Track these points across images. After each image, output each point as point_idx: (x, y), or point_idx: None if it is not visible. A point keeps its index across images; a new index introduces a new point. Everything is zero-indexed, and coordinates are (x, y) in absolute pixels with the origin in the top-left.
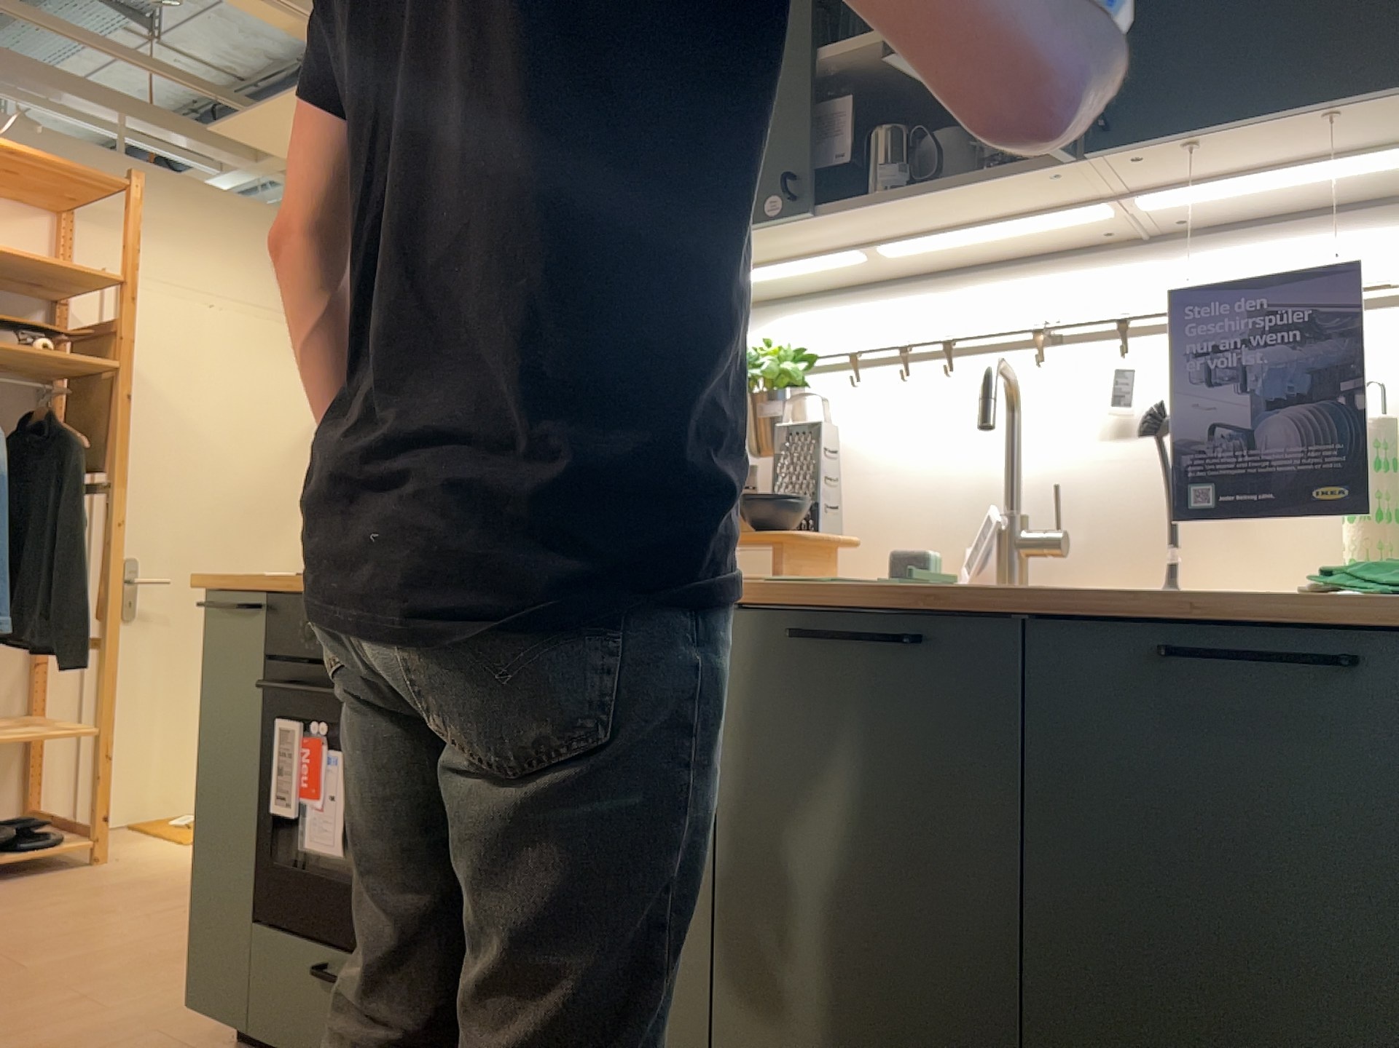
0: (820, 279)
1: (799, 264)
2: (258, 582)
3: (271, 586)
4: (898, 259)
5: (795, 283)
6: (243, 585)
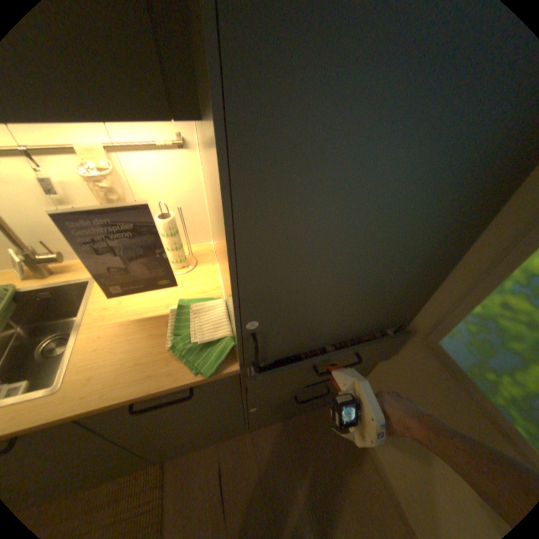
0: None
1: None
2: None
3: None
4: None
5: None
6: None
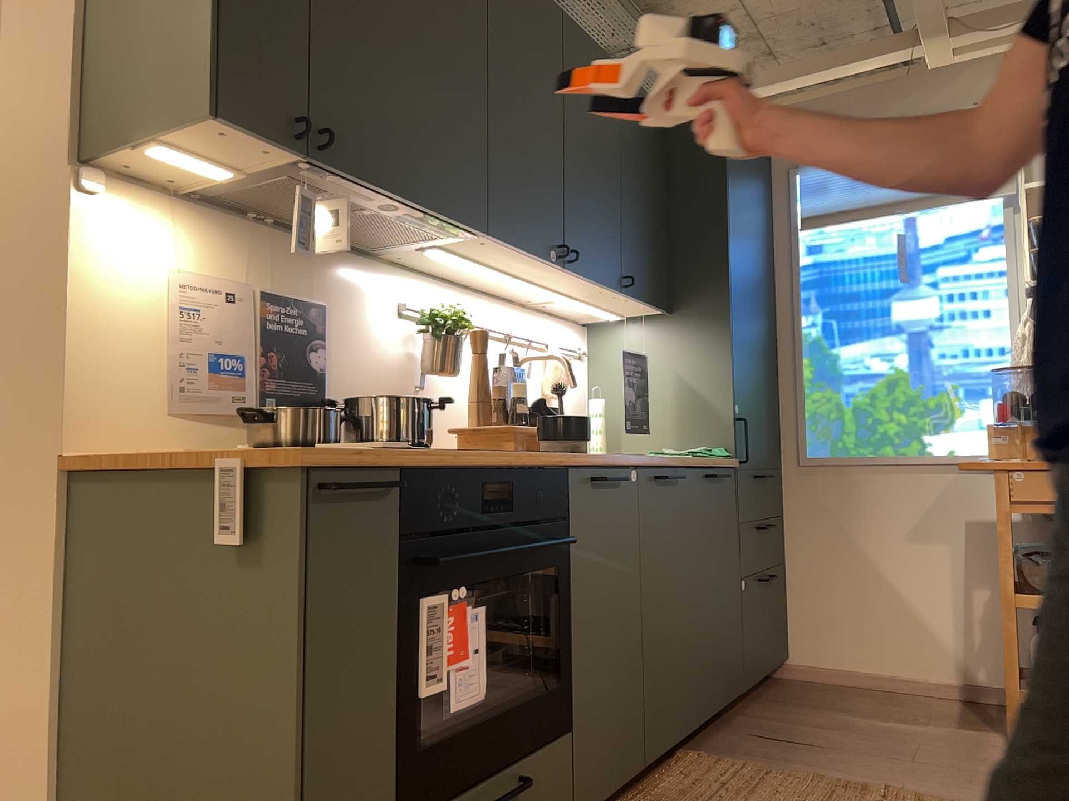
0: (441, 267)
1: (486, 268)
2: (403, 457)
3: (394, 461)
4: (491, 279)
5: (431, 264)
6: (380, 460)
